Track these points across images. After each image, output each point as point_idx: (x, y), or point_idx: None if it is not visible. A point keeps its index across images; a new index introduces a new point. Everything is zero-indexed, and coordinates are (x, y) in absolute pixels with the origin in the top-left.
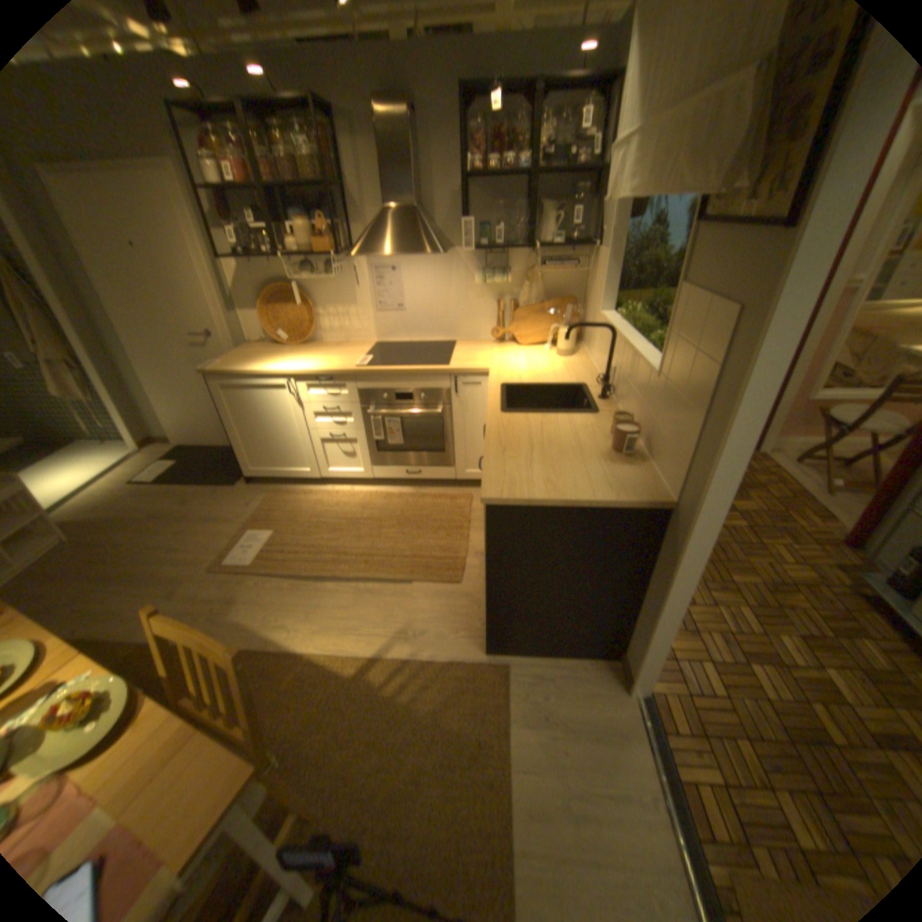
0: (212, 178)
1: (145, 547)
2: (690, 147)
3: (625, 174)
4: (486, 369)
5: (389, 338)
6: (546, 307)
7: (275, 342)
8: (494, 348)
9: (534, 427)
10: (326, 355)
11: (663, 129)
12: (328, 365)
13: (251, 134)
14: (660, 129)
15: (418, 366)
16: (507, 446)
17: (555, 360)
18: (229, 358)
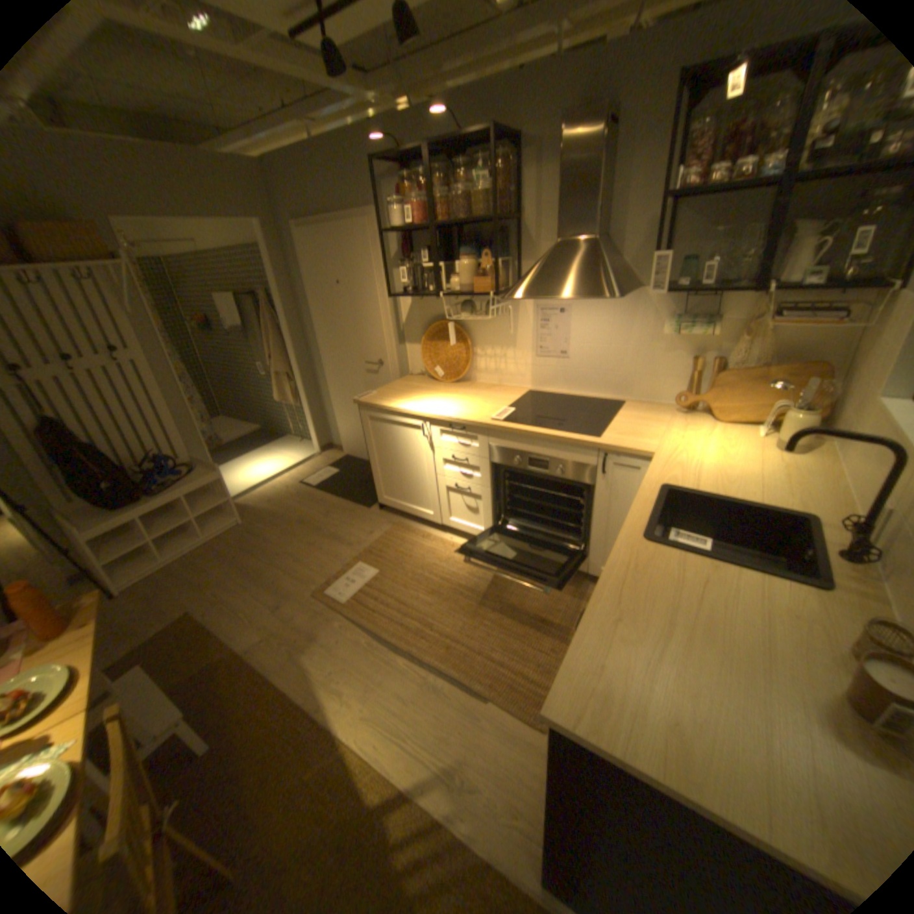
0: (402, 223)
1: (282, 552)
2: None
3: None
4: (651, 453)
5: (545, 388)
6: (774, 374)
7: (432, 379)
8: (676, 421)
9: (692, 588)
10: (470, 402)
11: None
12: (464, 414)
13: (438, 177)
14: None
15: (561, 433)
16: (630, 614)
17: (773, 459)
18: (385, 392)
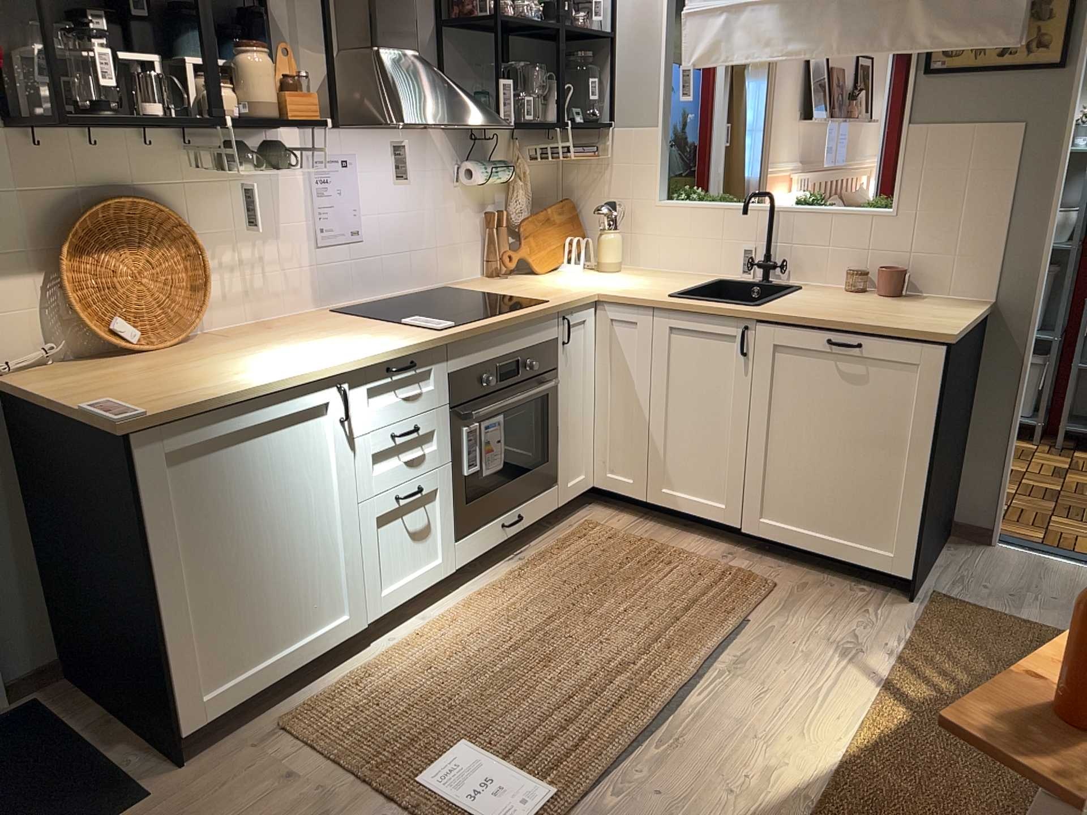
0: None
1: None
2: (934, 17)
3: (736, 41)
4: (597, 293)
5: (338, 302)
6: (549, 215)
7: (101, 360)
8: (523, 282)
9: (812, 304)
10: (327, 338)
11: (842, 3)
12: (393, 341)
13: None
14: (834, 2)
15: (522, 309)
16: (850, 315)
17: (624, 275)
18: (117, 395)
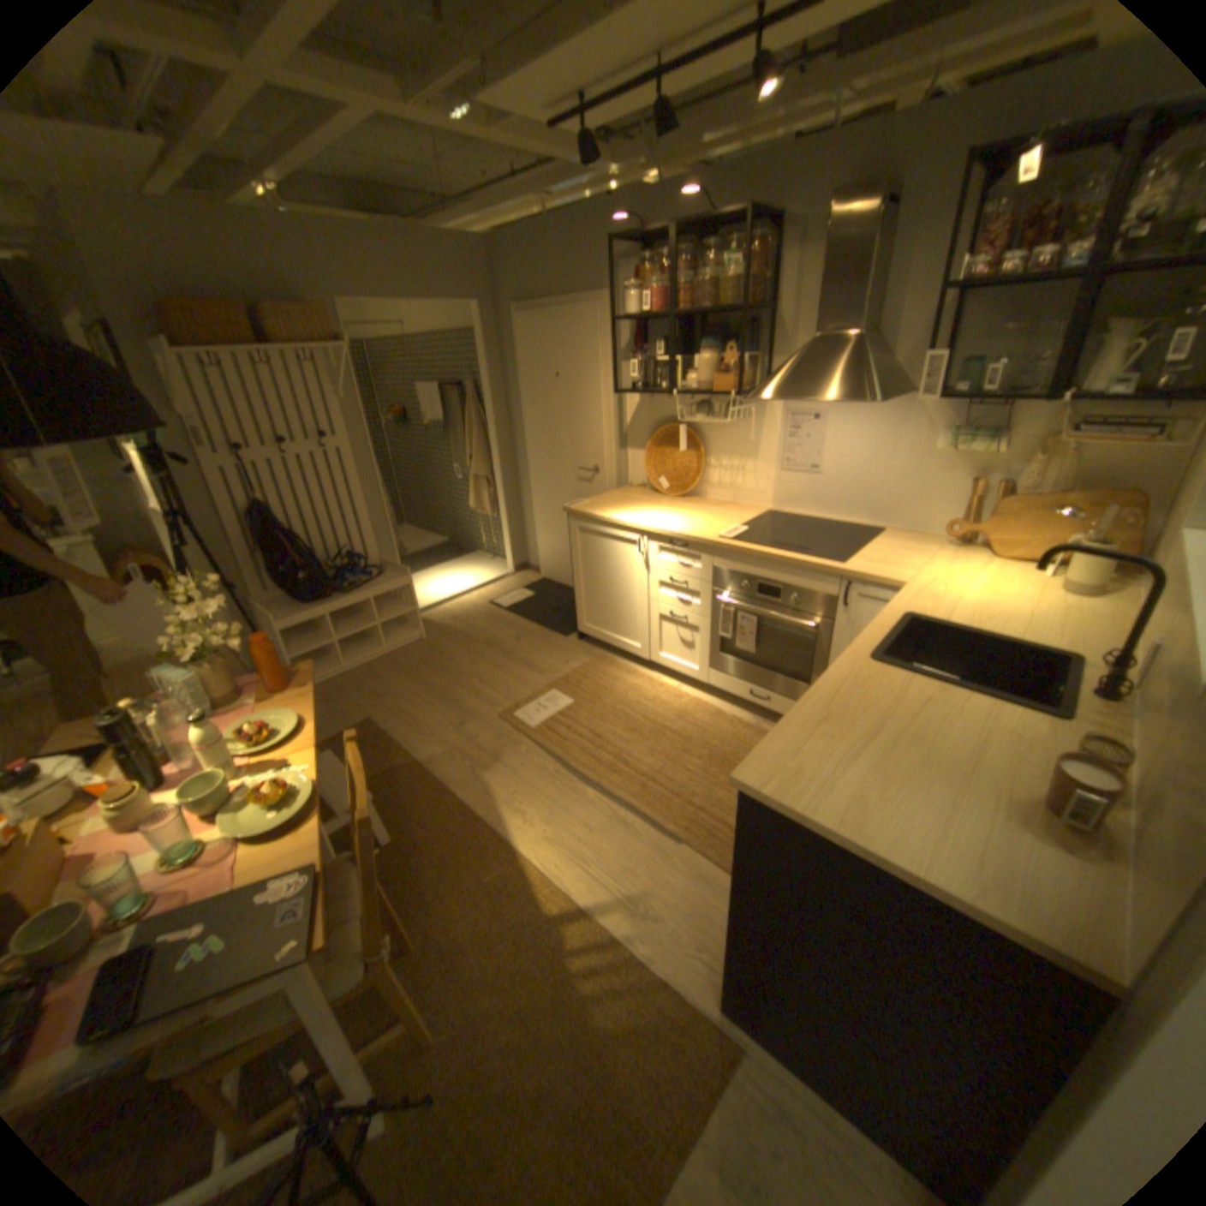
0: (638, 311)
1: (468, 672)
2: None
3: None
4: (902, 583)
5: (789, 509)
6: (1071, 503)
7: (655, 492)
8: (944, 553)
9: (911, 704)
10: (696, 518)
11: None
12: (688, 530)
13: (684, 261)
14: None
15: (799, 556)
16: (837, 717)
17: (1053, 600)
18: (598, 502)
